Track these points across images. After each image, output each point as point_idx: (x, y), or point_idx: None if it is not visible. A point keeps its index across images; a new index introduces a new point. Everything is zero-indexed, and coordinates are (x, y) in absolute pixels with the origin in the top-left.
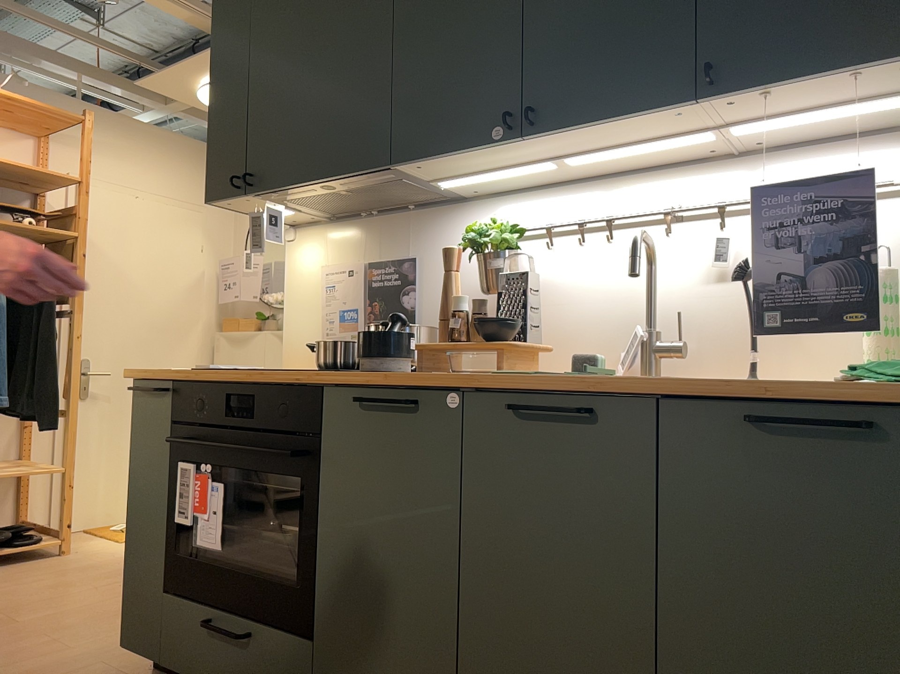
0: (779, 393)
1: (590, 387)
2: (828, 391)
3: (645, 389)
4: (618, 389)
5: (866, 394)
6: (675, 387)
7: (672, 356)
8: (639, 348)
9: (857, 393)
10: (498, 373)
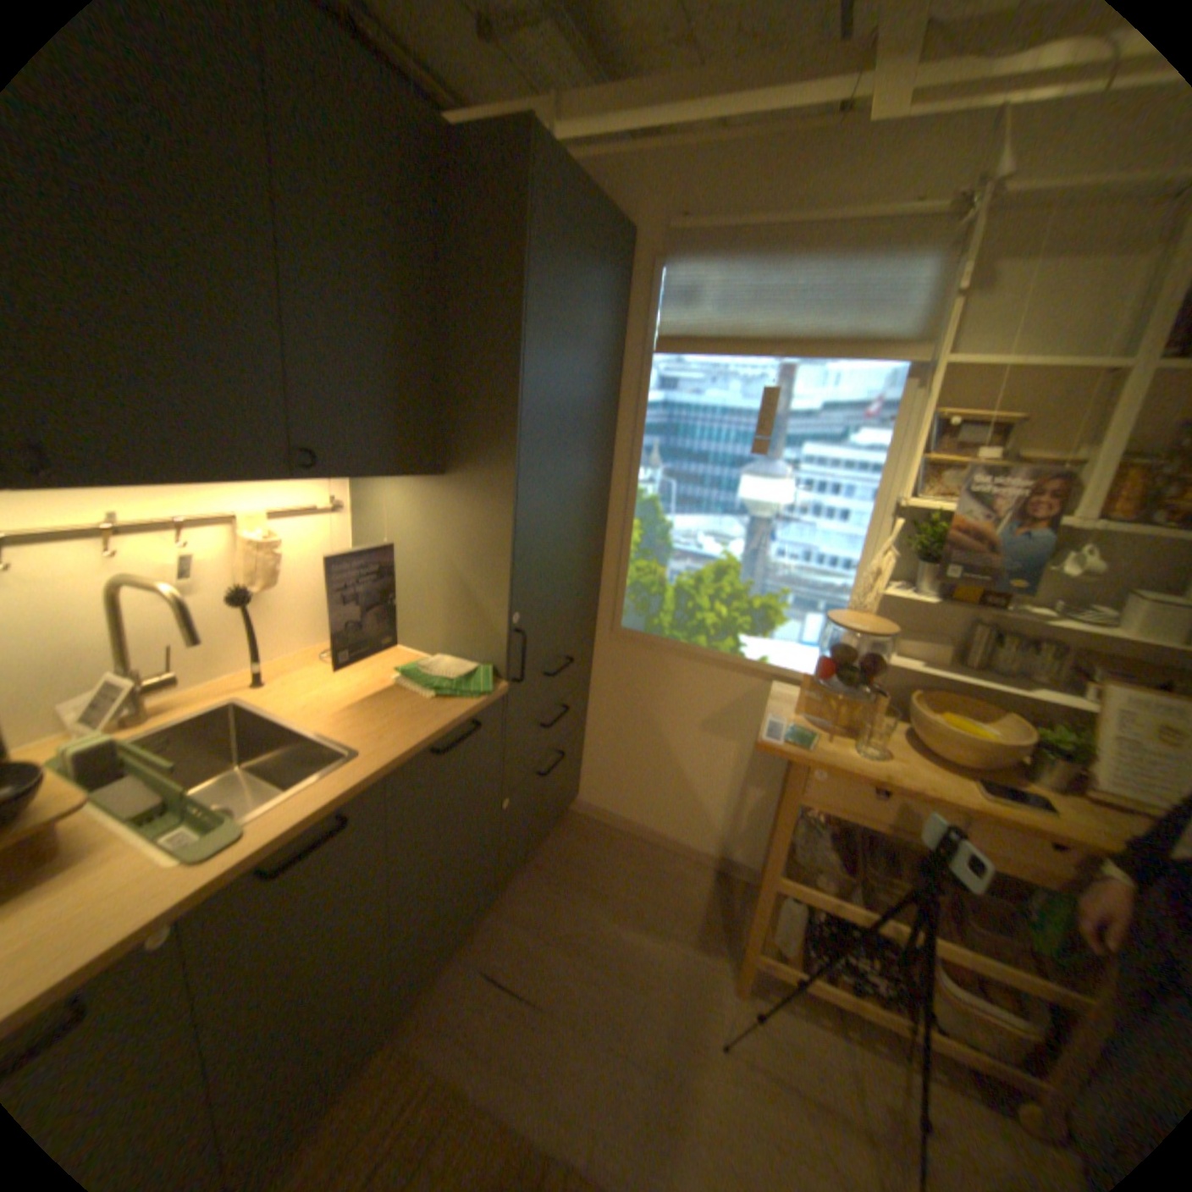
0: (446, 730)
1: (340, 799)
2: (453, 714)
3: (381, 774)
4: (362, 786)
5: (467, 708)
6: (401, 760)
7: (157, 689)
8: (123, 698)
9: (474, 712)
10: (192, 854)
